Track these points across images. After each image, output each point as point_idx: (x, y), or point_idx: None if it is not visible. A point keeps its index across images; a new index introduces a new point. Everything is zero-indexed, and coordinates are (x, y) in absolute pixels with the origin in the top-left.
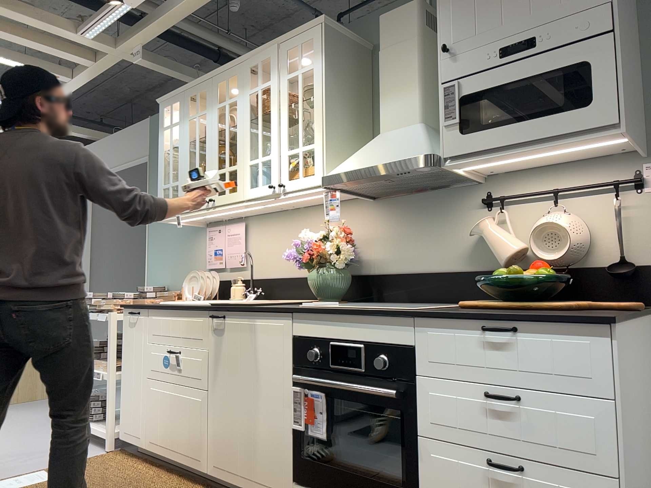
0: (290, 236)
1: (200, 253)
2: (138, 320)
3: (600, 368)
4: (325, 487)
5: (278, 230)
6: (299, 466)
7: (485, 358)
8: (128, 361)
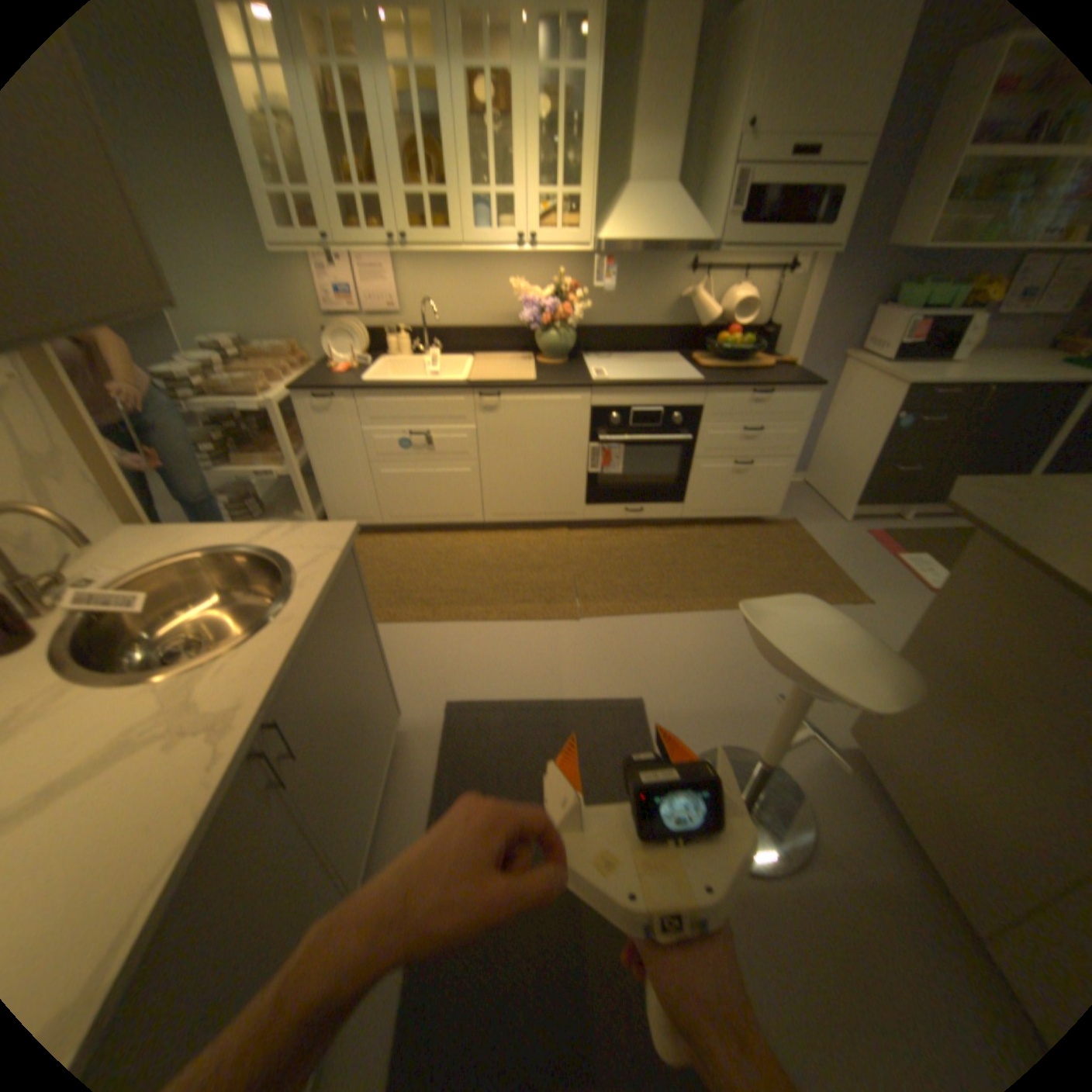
0: (469, 276)
1: (297, 286)
2: (333, 403)
3: (808, 408)
4: (614, 500)
5: (449, 265)
6: (591, 494)
7: (749, 408)
8: (325, 449)
